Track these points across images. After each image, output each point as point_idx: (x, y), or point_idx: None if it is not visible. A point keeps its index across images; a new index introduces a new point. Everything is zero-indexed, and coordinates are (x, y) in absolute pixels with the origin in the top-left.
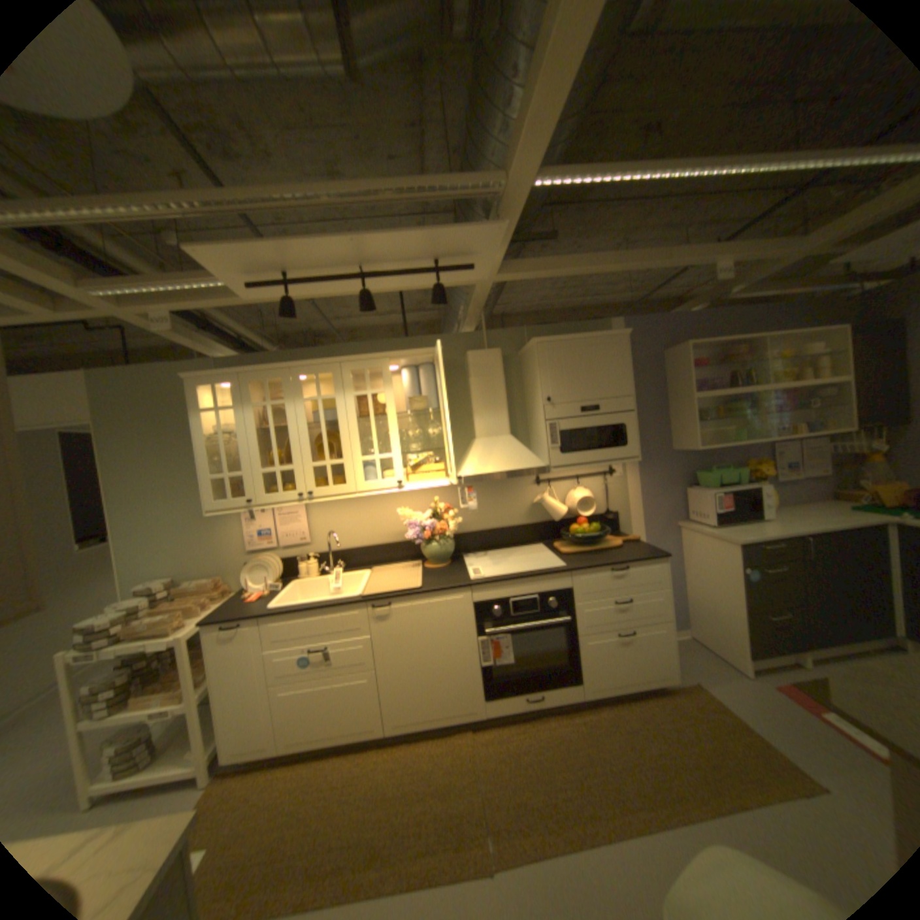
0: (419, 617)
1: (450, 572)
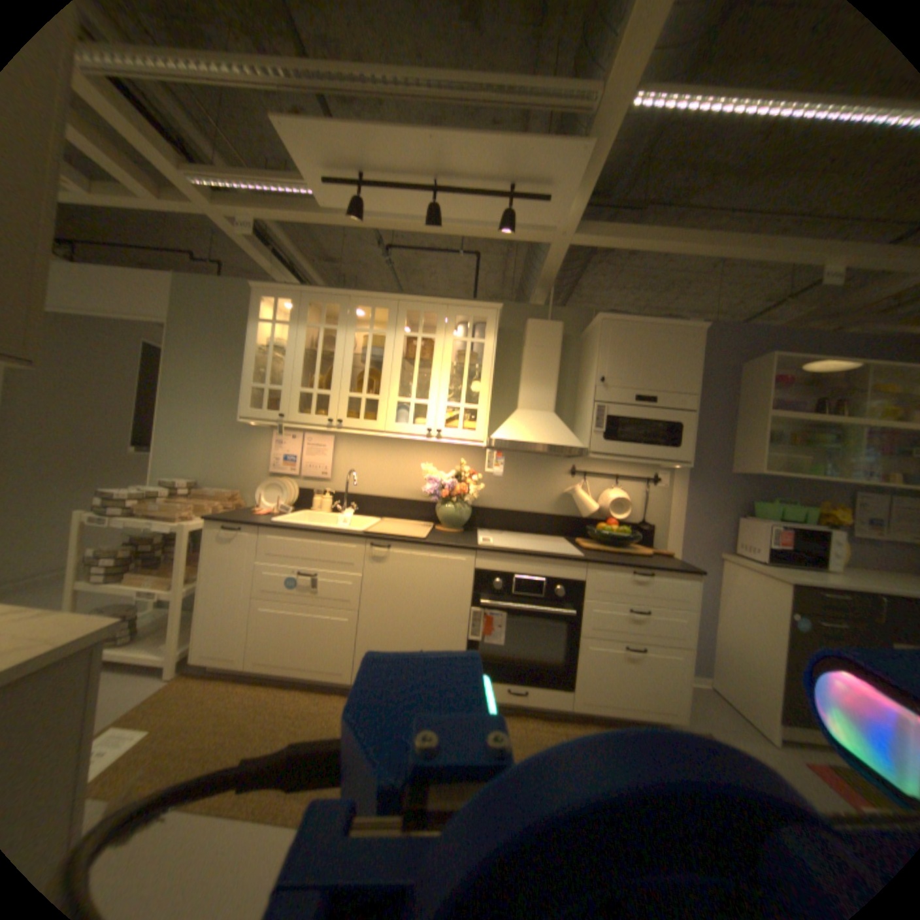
0: (414, 566)
1: (458, 535)
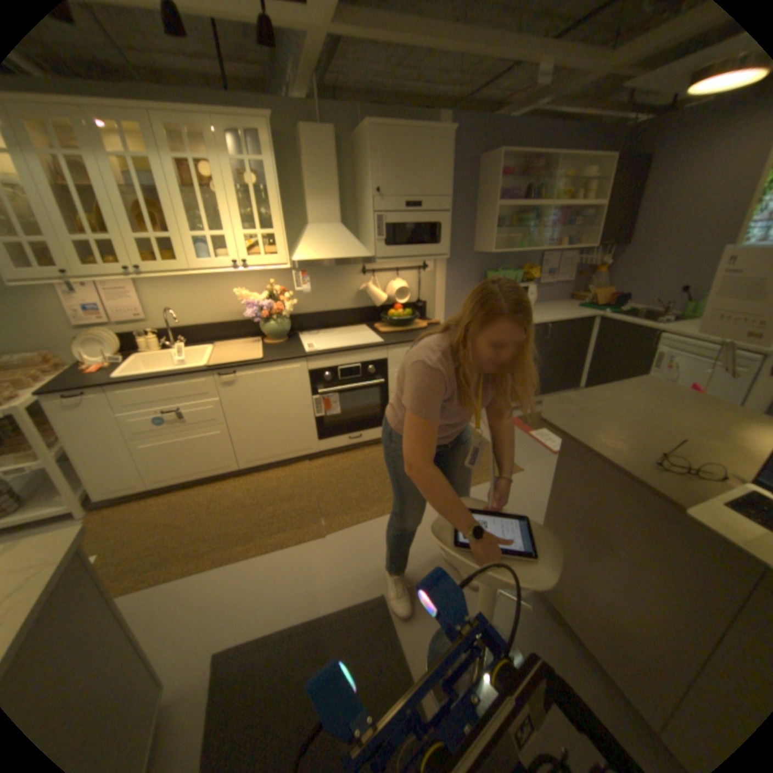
0: (262, 382)
1: (288, 347)
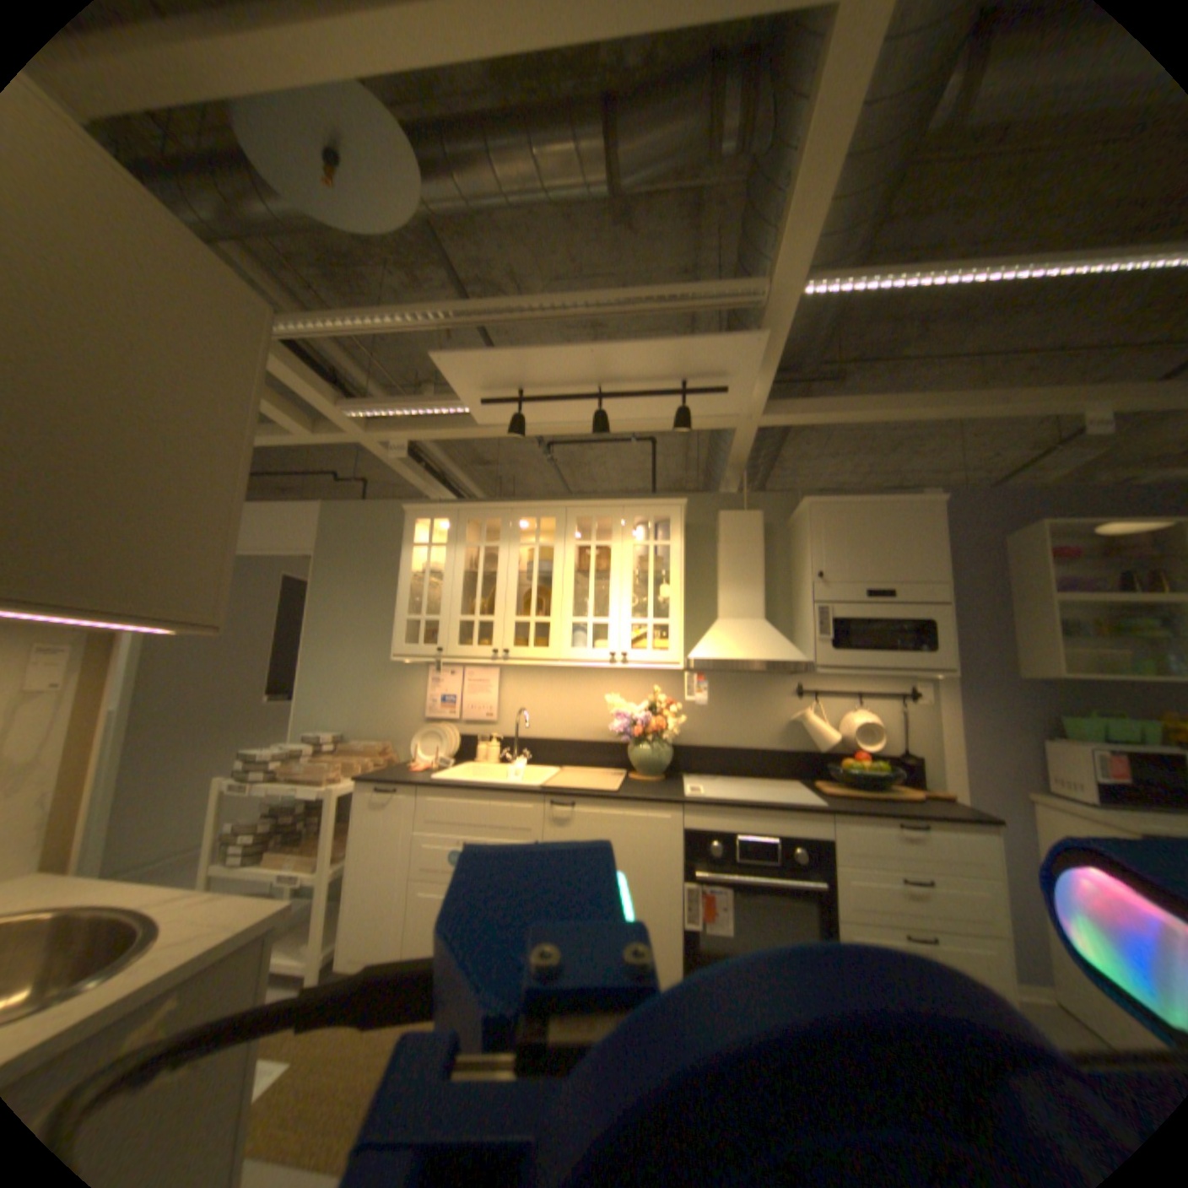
0: (606, 828)
1: (658, 785)
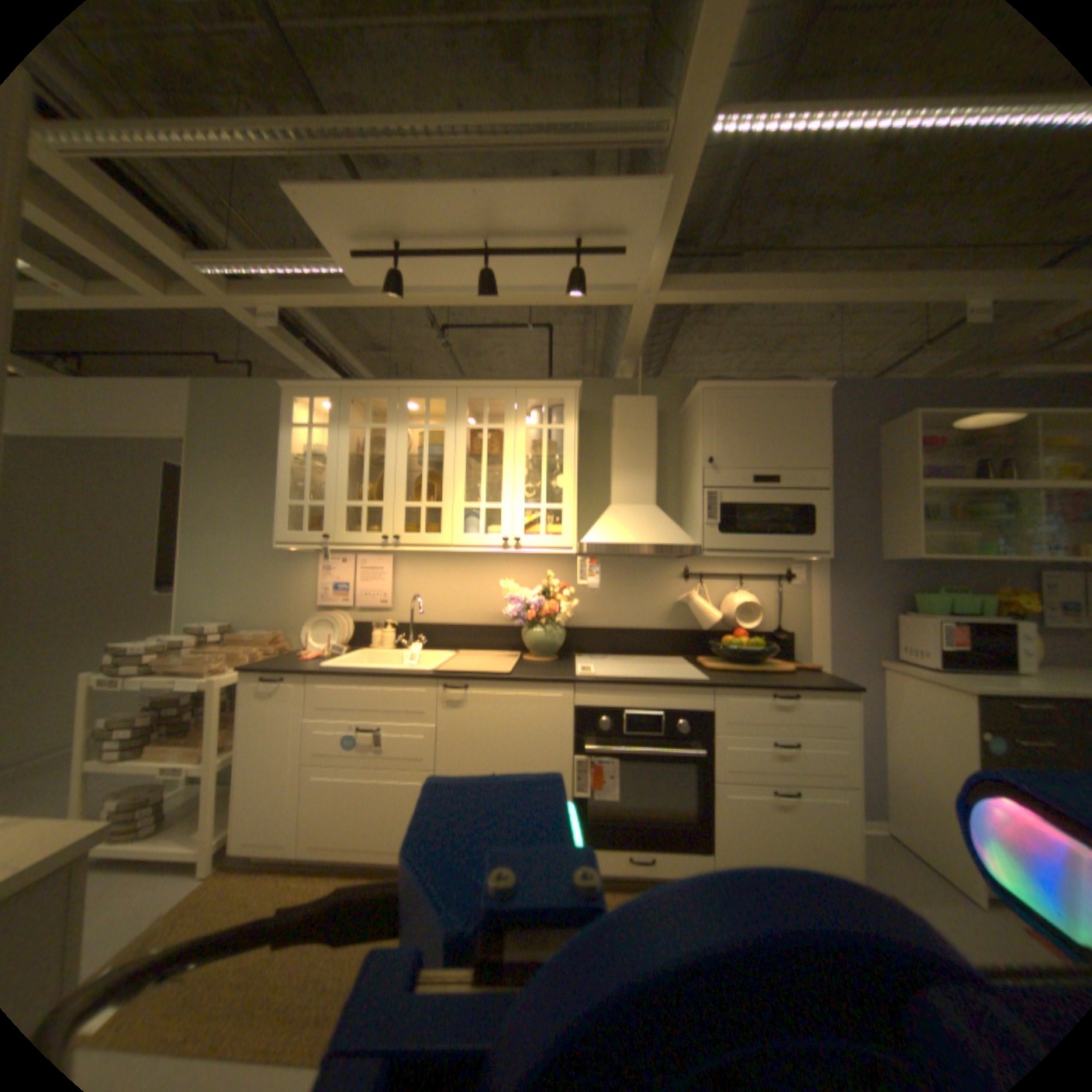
0: (499, 709)
1: (551, 665)
